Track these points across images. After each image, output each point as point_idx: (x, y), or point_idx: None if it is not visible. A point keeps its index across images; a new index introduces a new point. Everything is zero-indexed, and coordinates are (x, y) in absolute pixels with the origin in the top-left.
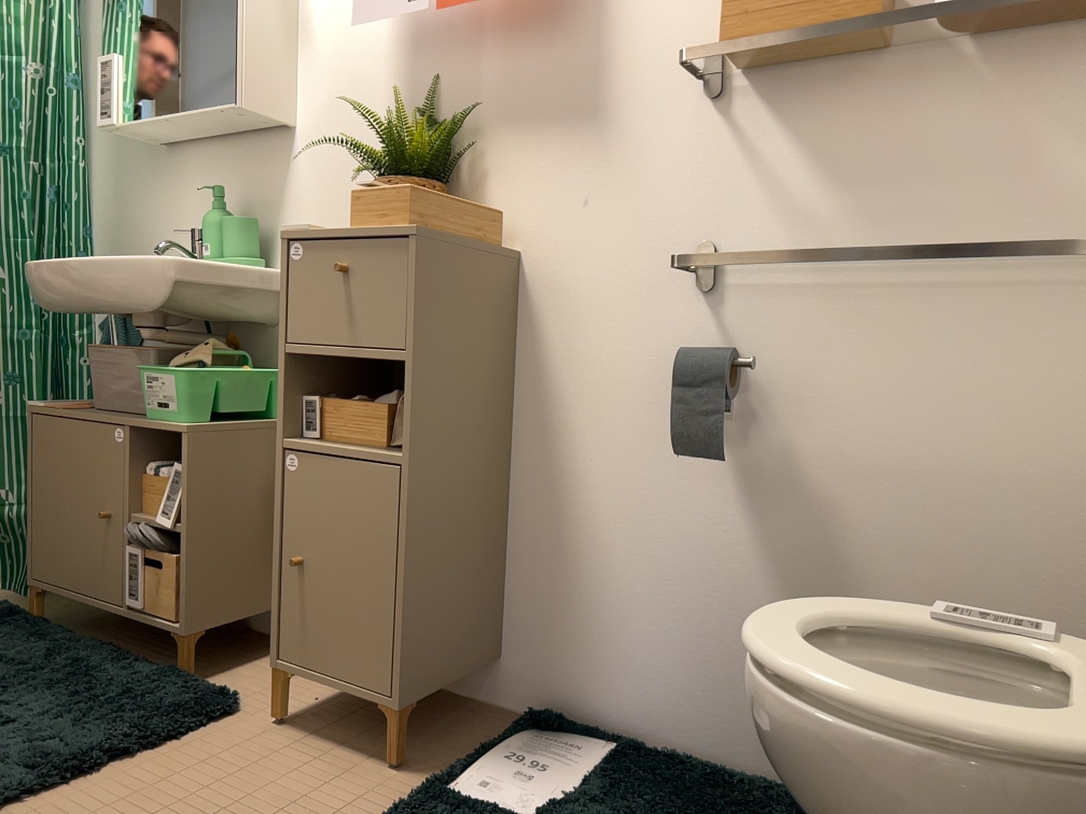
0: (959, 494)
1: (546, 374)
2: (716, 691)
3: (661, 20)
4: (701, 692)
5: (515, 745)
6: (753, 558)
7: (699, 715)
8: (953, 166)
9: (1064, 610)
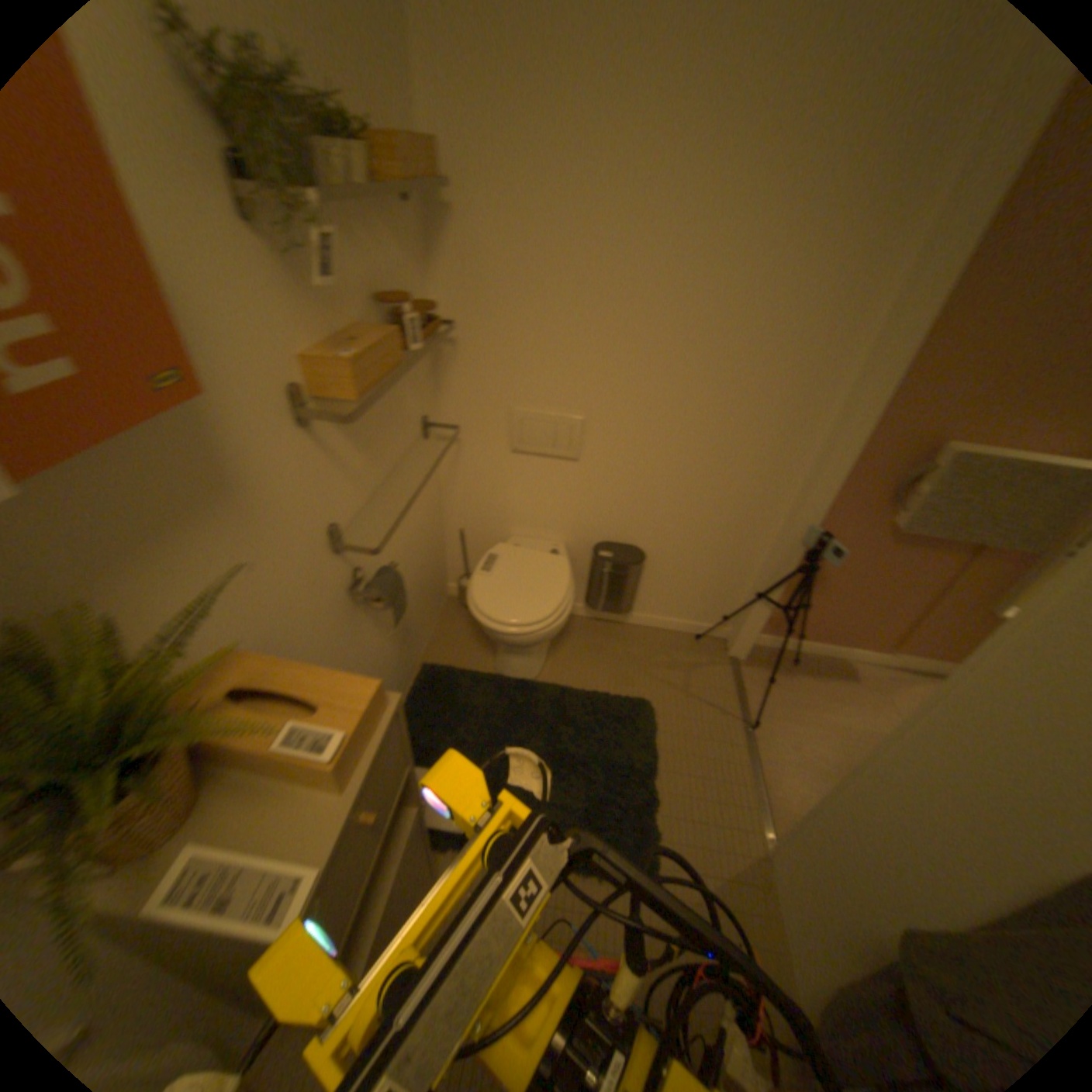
0: (415, 546)
1: None
2: None
3: (248, 357)
4: None
5: None
6: (385, 641)
7: None
8: (394, 415)
9: (432, 553)
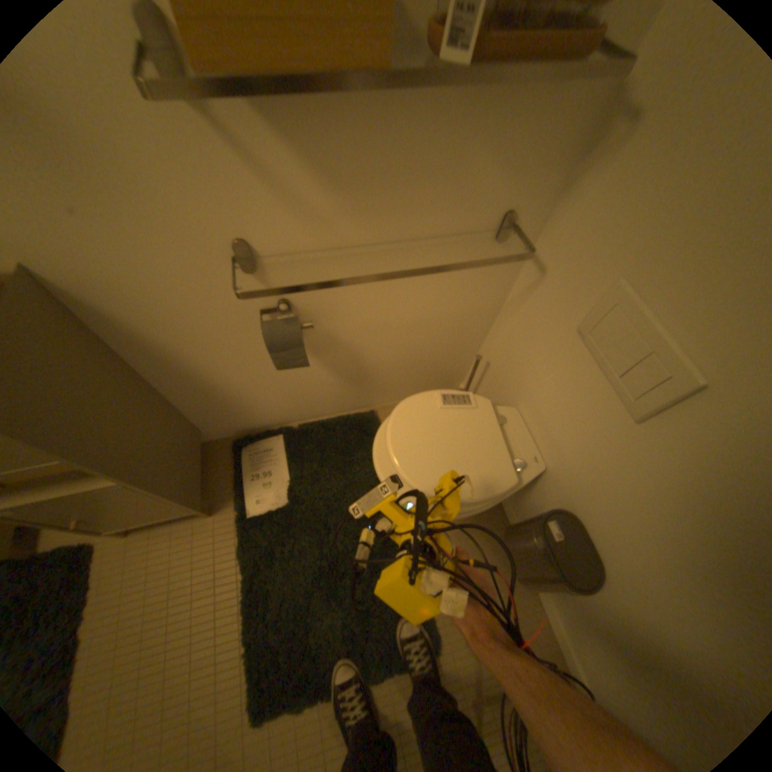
0: (410, 329)
1: (136, 337)
2: (314, 405)
3: None
4: (308, 407)
5: (250, 474)
6: (321, 370)
7: (309, 411)
8: (424, 170)
9: (442, 349)
